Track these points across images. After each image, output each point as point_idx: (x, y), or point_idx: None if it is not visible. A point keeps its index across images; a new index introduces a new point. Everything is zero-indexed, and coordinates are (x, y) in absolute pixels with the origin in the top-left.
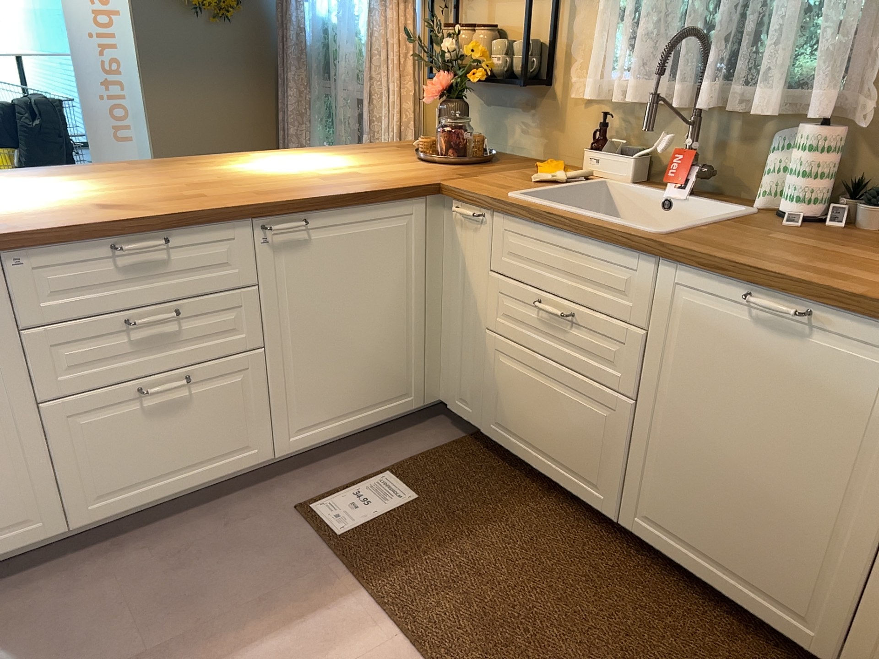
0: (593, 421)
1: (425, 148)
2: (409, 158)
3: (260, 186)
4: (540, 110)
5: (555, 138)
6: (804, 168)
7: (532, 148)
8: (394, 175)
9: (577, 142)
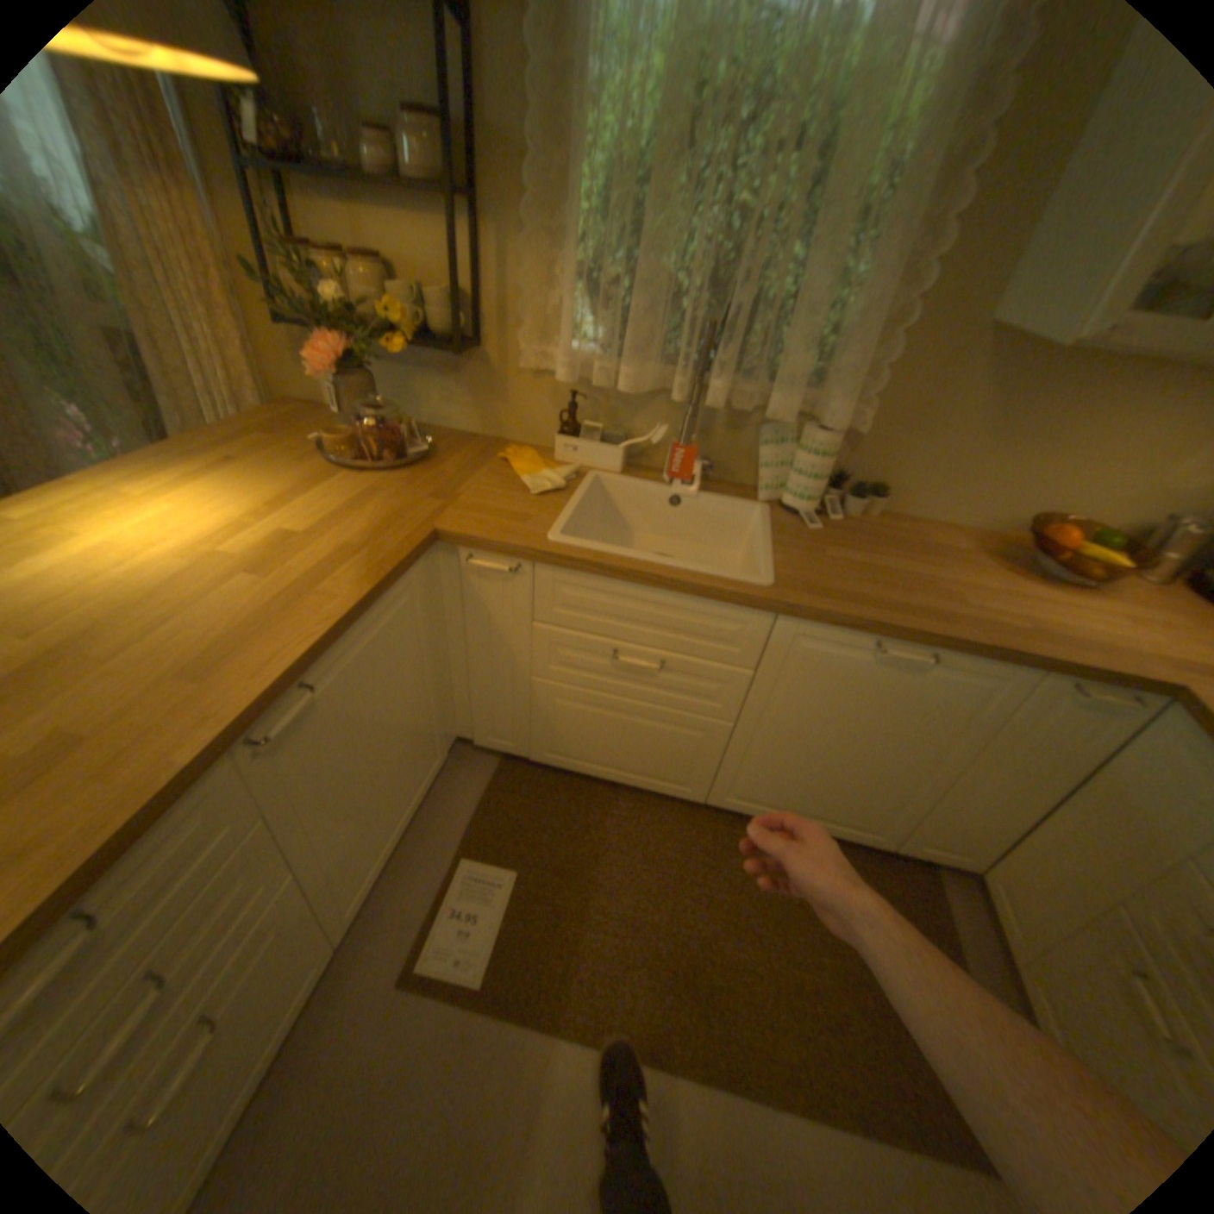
0: (683, 742)
1: (338, 447)
2: (317, 465)
3: (161, 641)
4: (468, 374)
5: (496, 411)
6: (819, 470)
7: (463, 420)
8: (351, 522)
9: (529, 417)
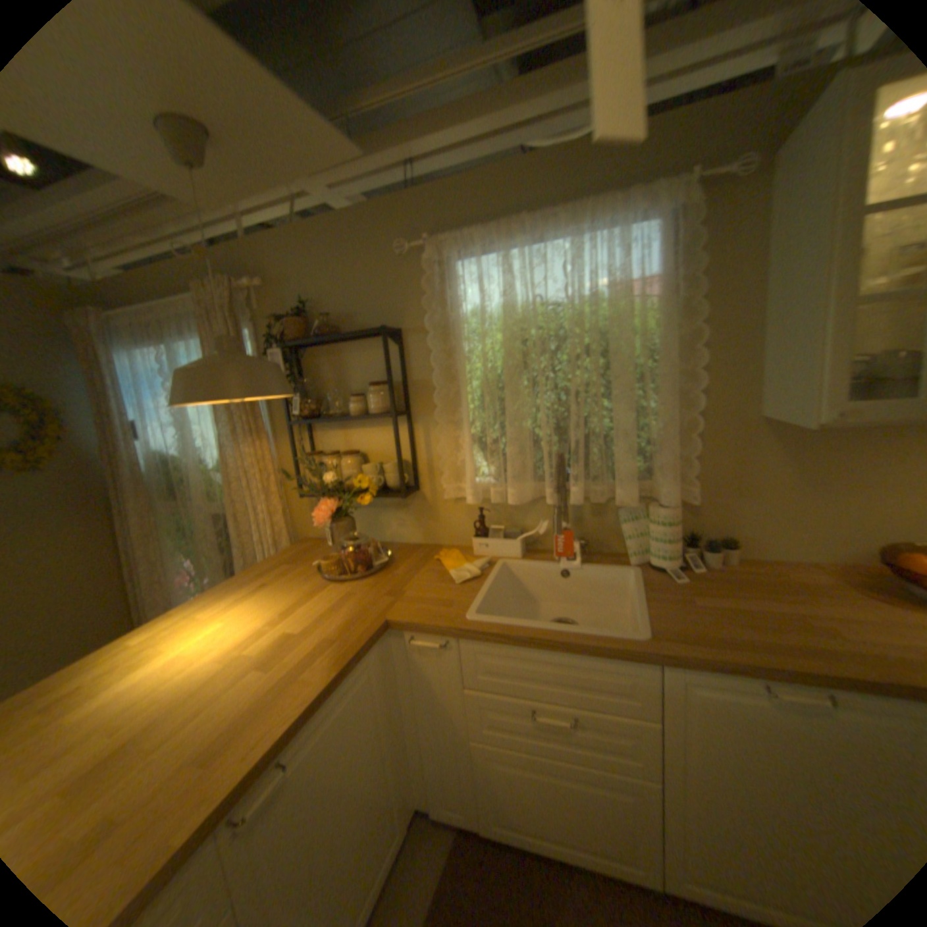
0: (619, 809)
1: (330, 567)
2: (316, 581)
3: (188, 732)
4: (414, 506)
5: (433, 526)
6: (671, 536)
7: (412, 535)
8: (330, 621)
9: (455, 527)
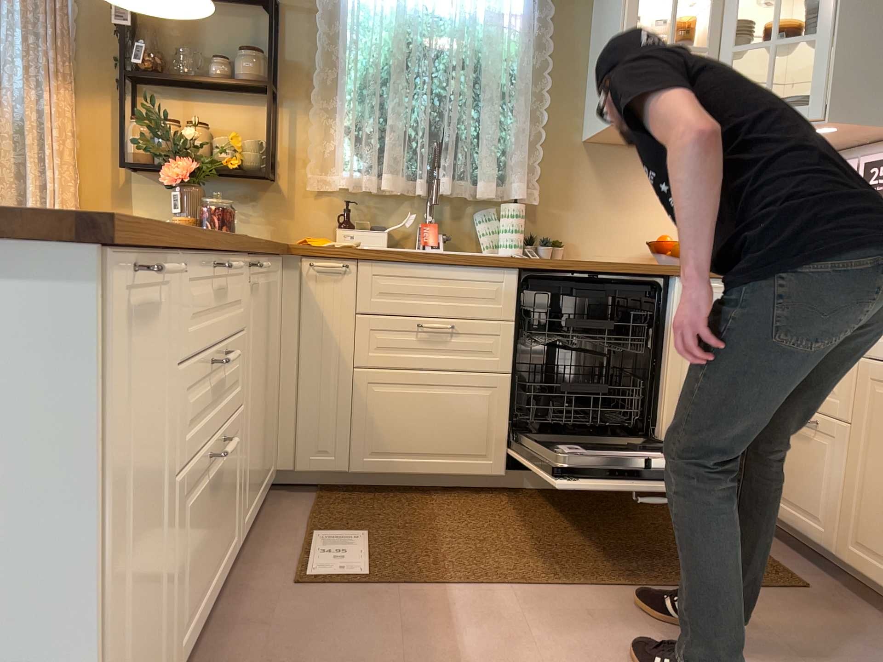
0: (478, 404)
1: None
2: None
3: None
4: (265, 200)
5: (286, 224)
6: (518, 225)
7: (258, 234)
8: None
9: (312, 226)
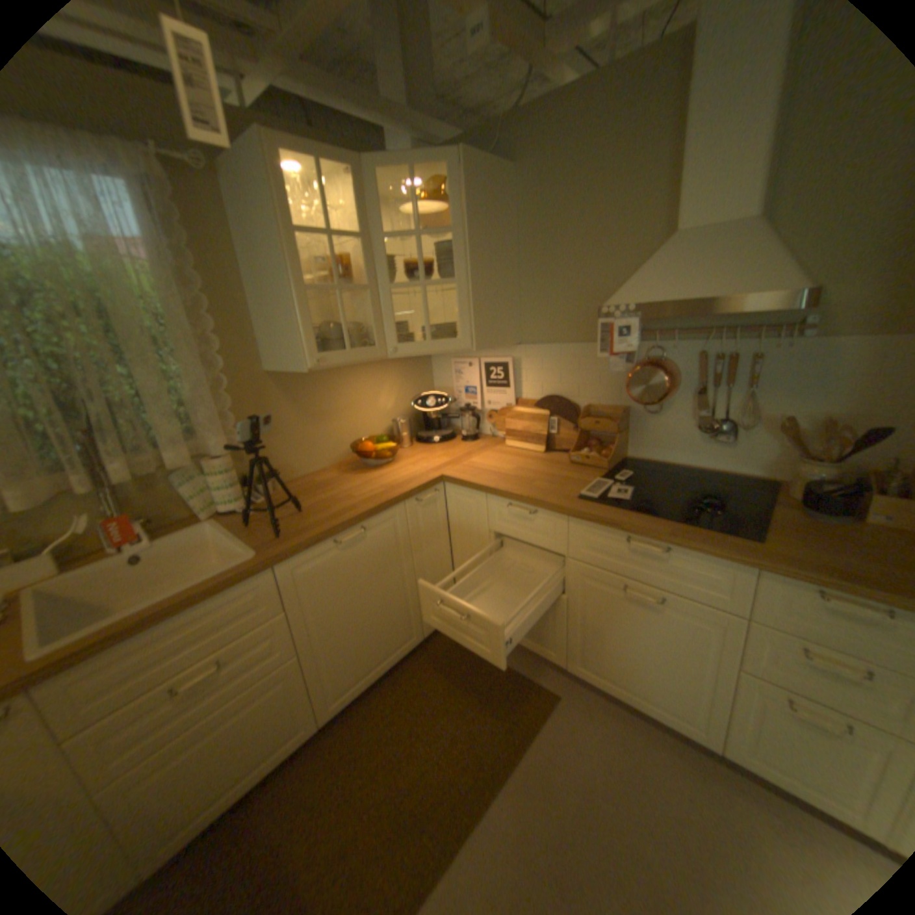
0: (274, 702)
1: None
2: None
3: None
4: None
5: None
6: (230, 481)
7: None
8: None
9: None
